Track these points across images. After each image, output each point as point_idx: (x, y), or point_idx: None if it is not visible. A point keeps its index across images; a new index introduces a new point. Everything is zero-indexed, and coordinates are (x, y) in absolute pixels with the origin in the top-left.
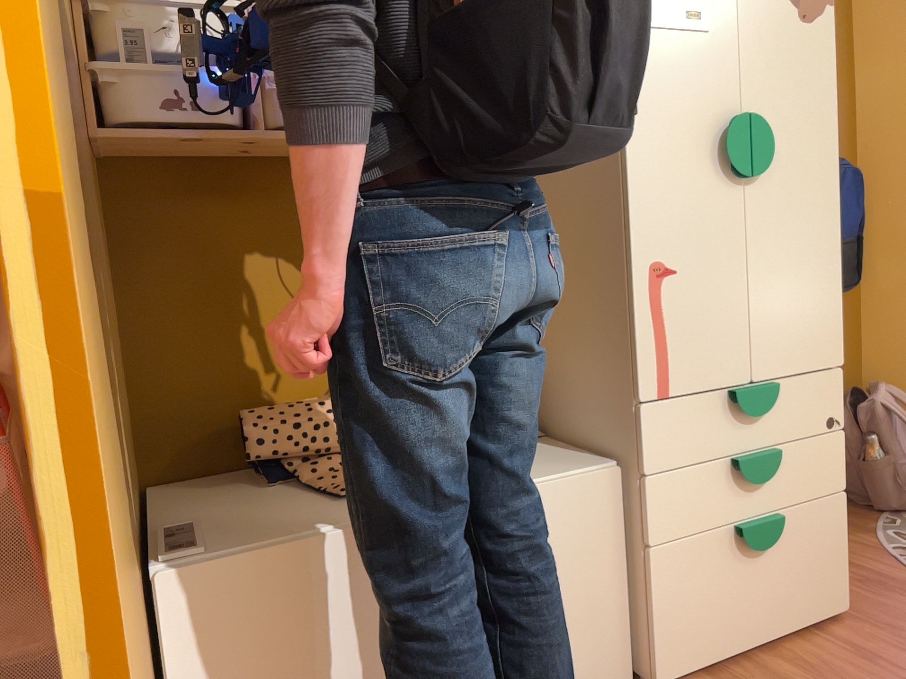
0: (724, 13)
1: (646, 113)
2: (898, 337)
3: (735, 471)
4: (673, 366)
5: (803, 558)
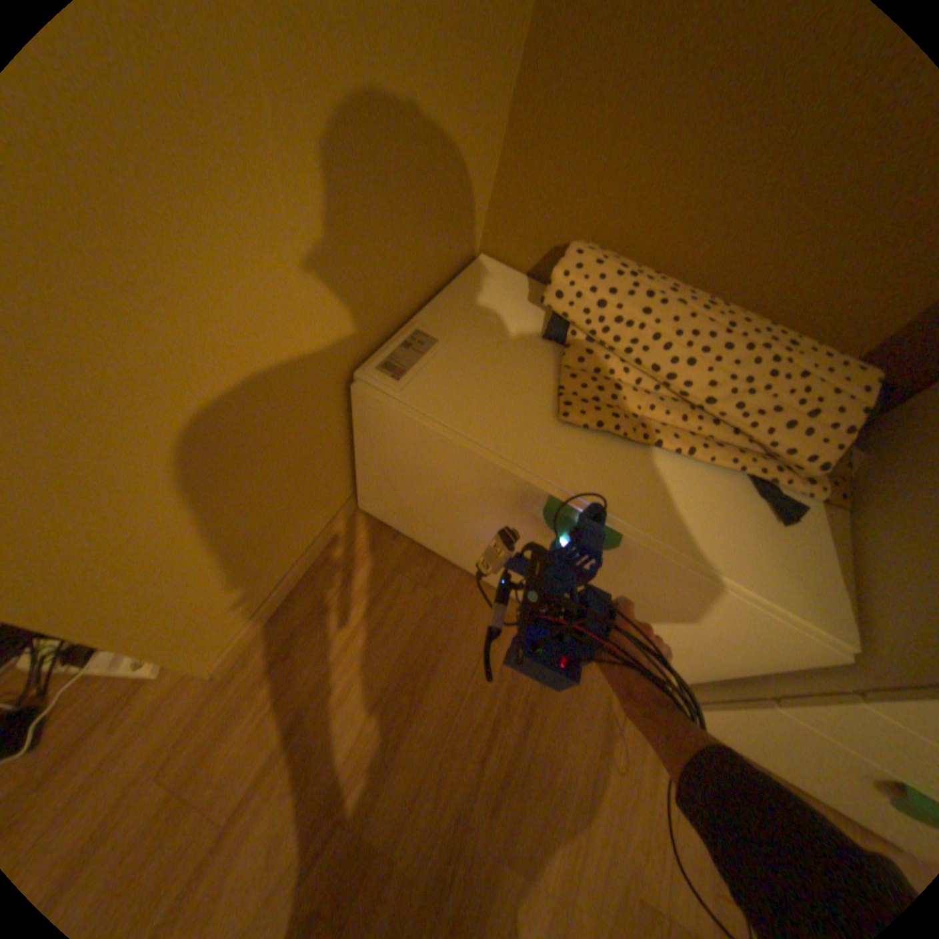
0: None
1: None
2: None
3: None
4: None
5: None
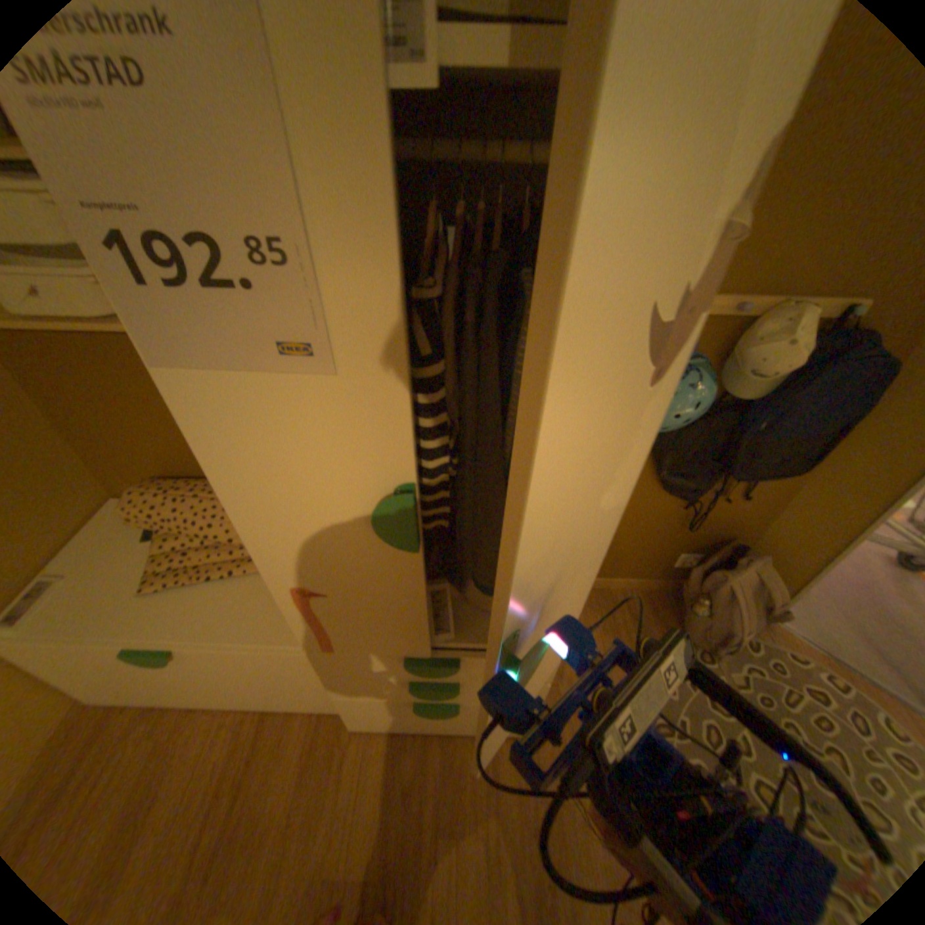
0: (370, 342)
1: (240, 474)
2: (824, 526)
3: (409, 689)
4: (334, 641)
5: (483, 719)
